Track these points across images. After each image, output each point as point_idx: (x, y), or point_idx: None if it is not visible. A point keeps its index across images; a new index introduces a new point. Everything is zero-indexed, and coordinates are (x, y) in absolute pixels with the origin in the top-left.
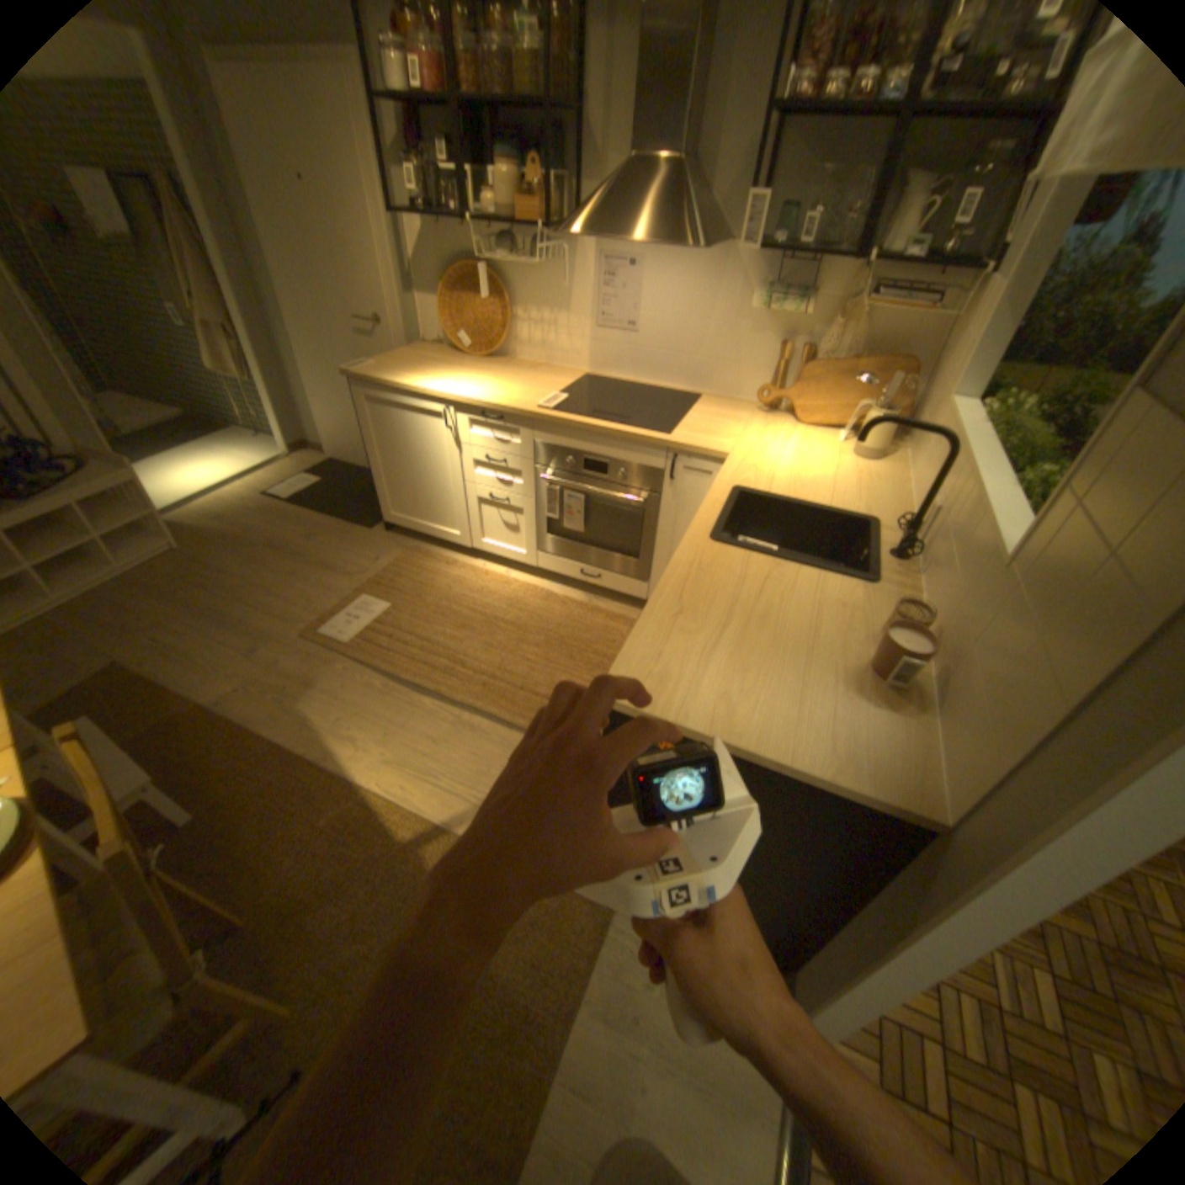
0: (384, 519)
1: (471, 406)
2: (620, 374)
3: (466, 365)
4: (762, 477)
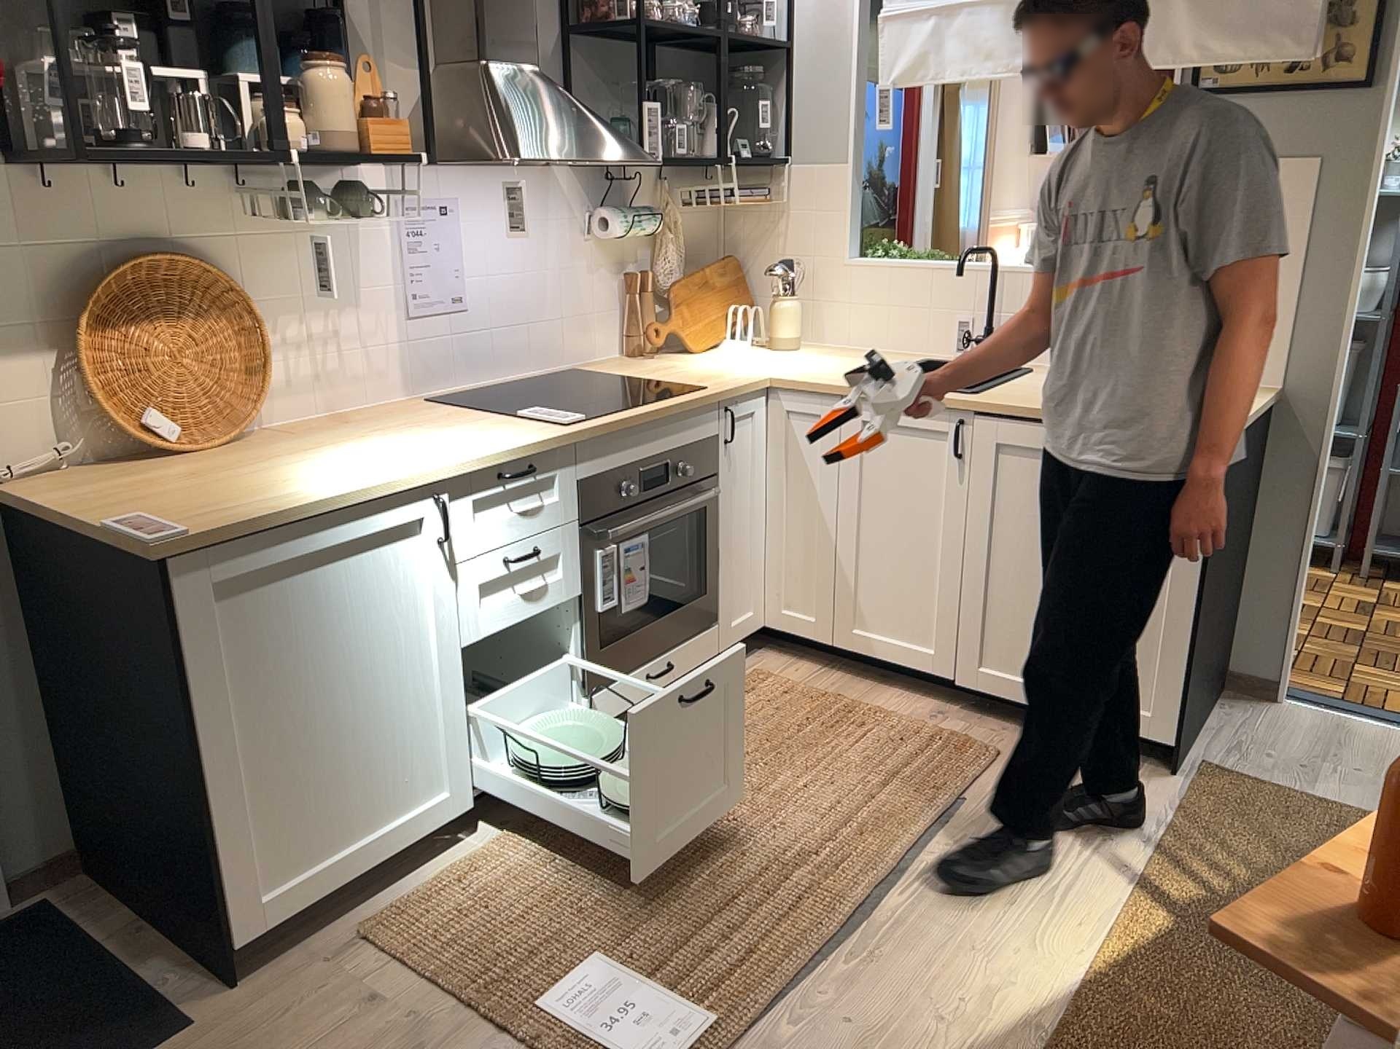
0: (231, 949)
1: (481, 470)
2: (454, 384)
3: (263, 456)
4: (834, 373)
